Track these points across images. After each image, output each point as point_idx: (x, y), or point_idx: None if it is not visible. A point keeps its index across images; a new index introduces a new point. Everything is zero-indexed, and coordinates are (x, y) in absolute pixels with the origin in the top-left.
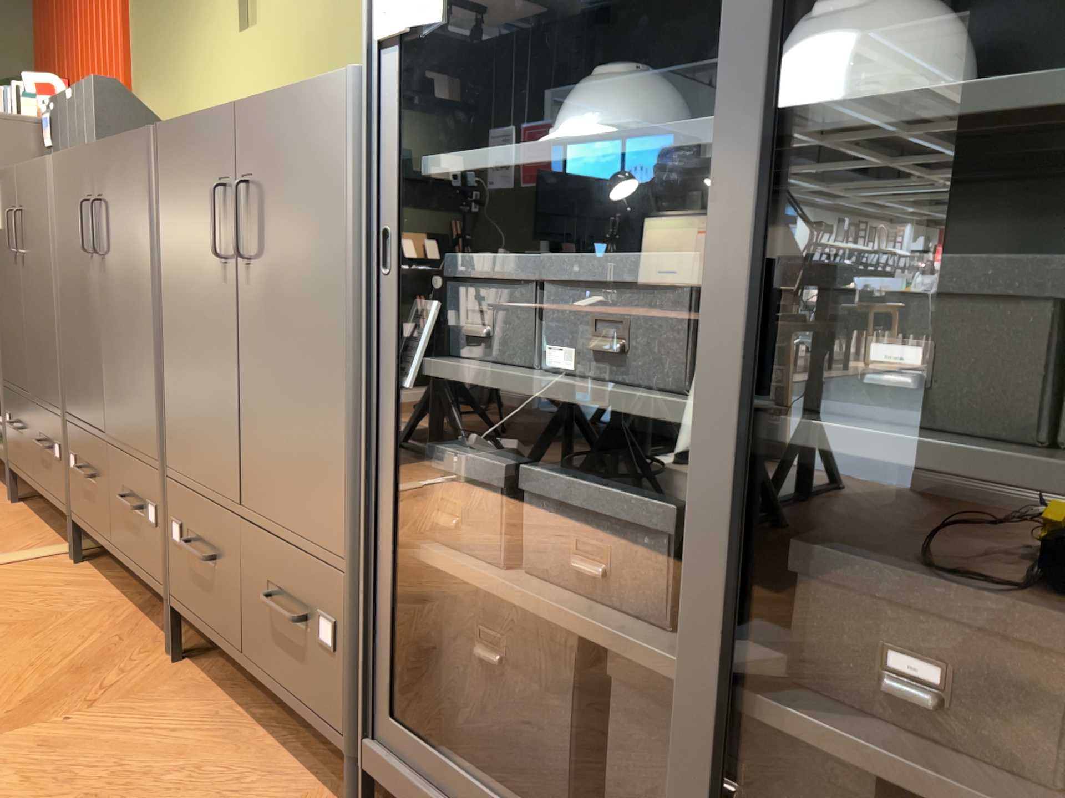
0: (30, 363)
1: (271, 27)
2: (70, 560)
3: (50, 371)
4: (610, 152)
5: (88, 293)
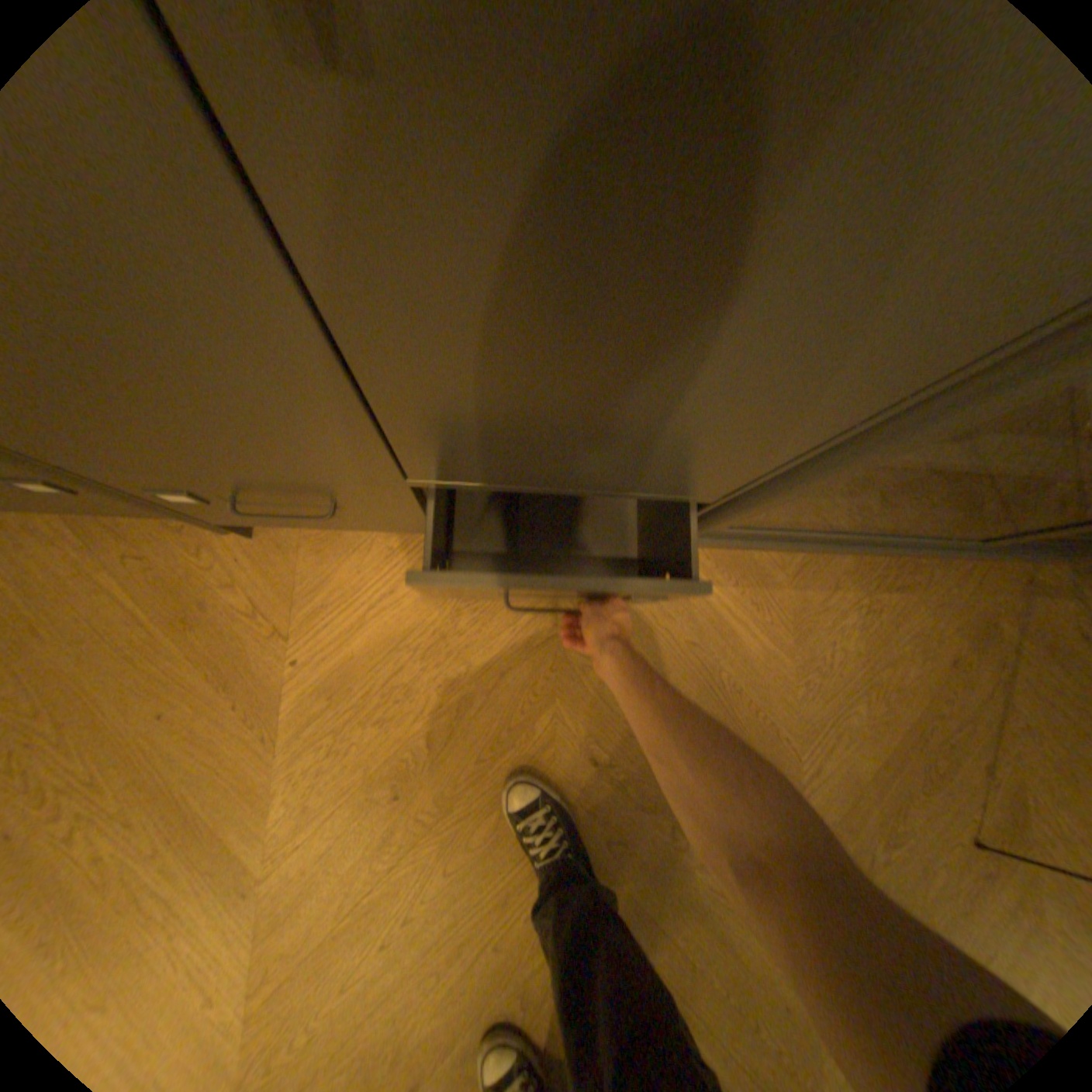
0: None
1: None
2: None
3: None
4: None
5: None
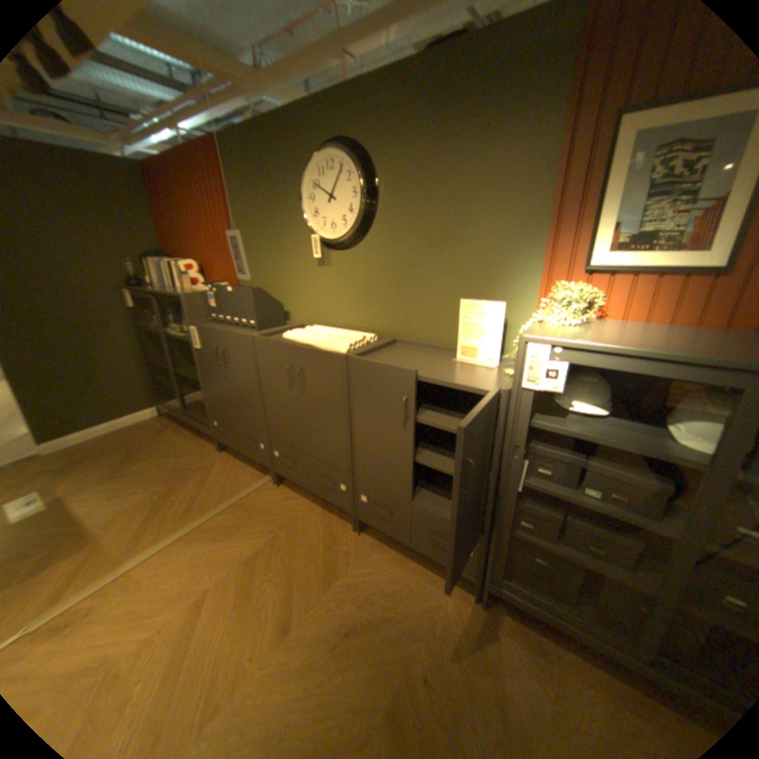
0: (234, 408)
1: (340, 270)
2: (274, 485)
3: (253, 416)
4: (635, 453)
5: (288, 399)
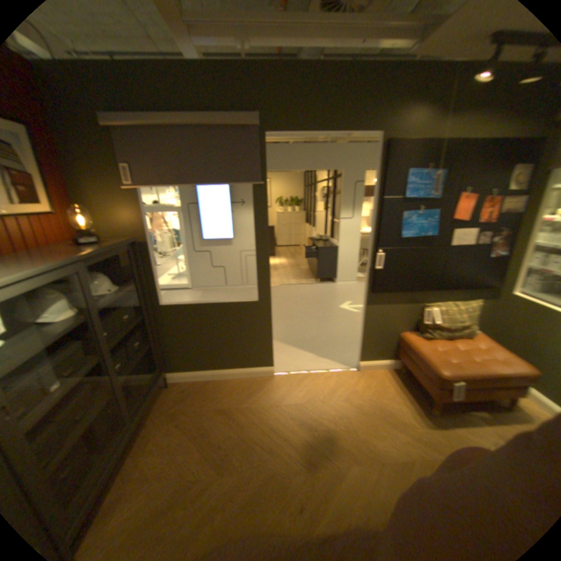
0: None
1: None
2: None
3: None
4: (58, 335)
5: None
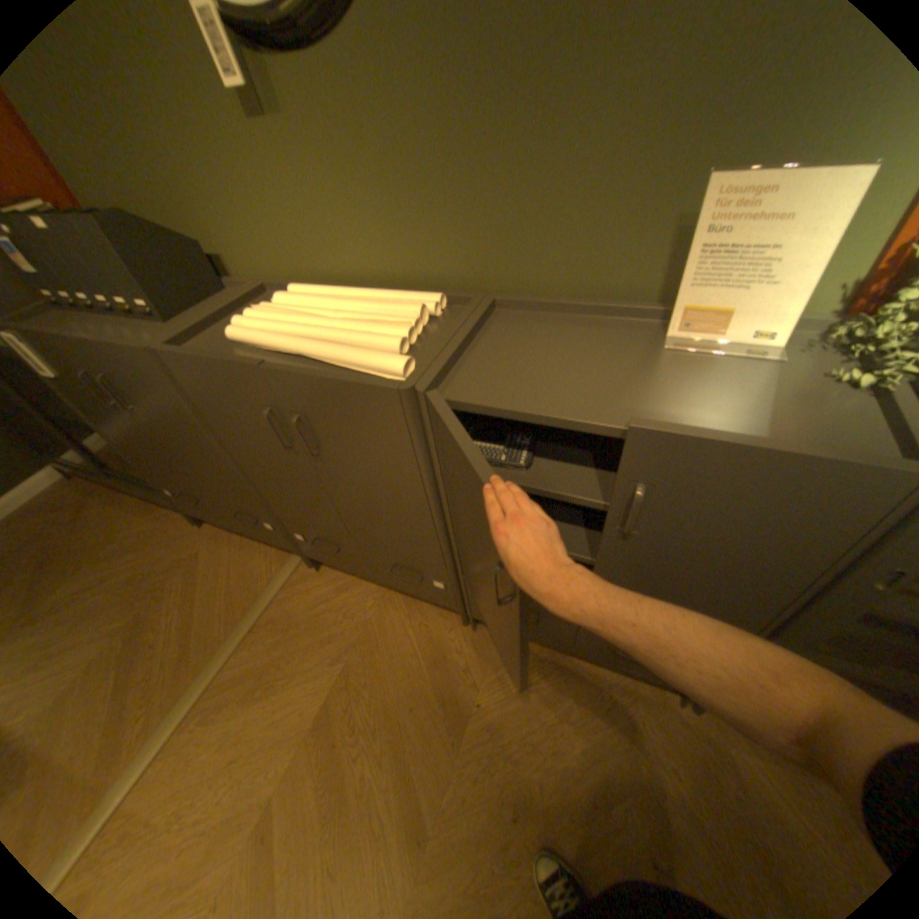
0: (190, 475)
1: (312, 120)
2: (312, 570)
3: (233, 488)
4: None
5: (292, 467)
